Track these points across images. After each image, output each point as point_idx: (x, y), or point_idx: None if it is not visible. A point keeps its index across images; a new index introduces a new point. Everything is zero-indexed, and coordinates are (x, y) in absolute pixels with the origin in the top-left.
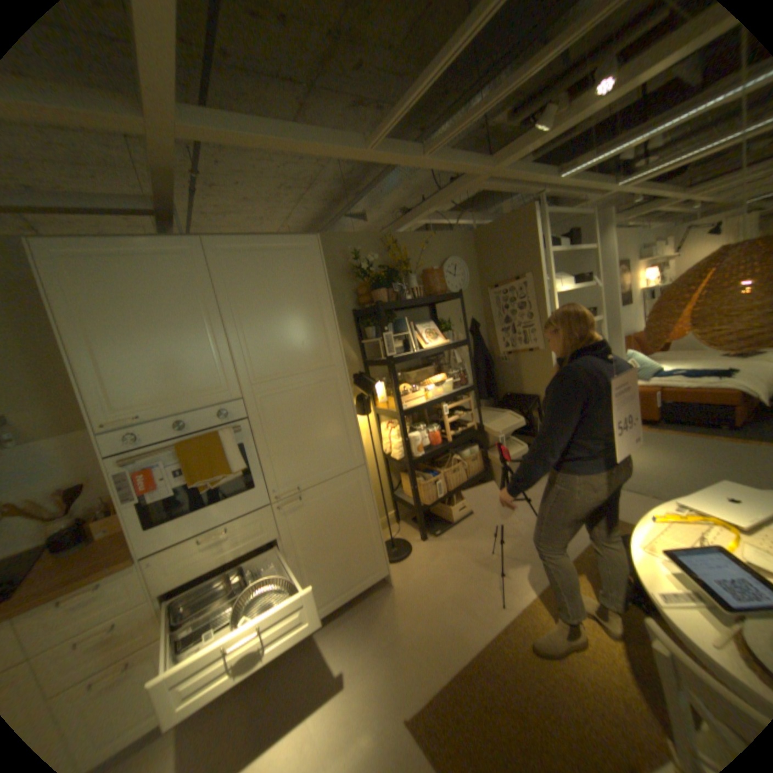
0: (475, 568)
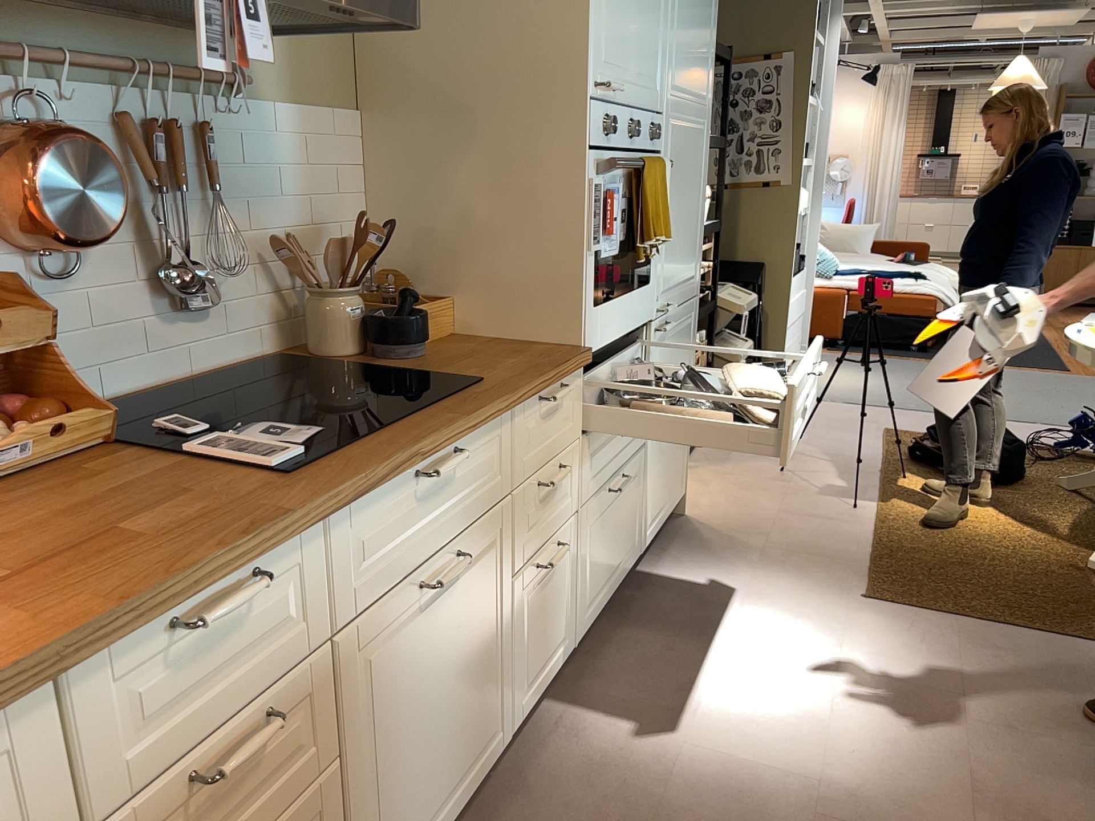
0: (775, 483)
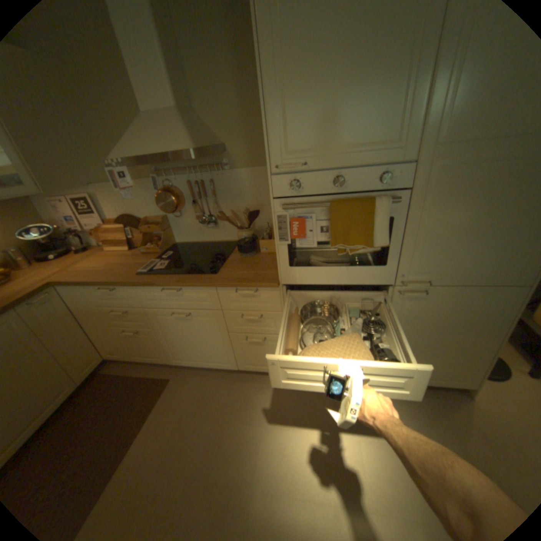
0: None
